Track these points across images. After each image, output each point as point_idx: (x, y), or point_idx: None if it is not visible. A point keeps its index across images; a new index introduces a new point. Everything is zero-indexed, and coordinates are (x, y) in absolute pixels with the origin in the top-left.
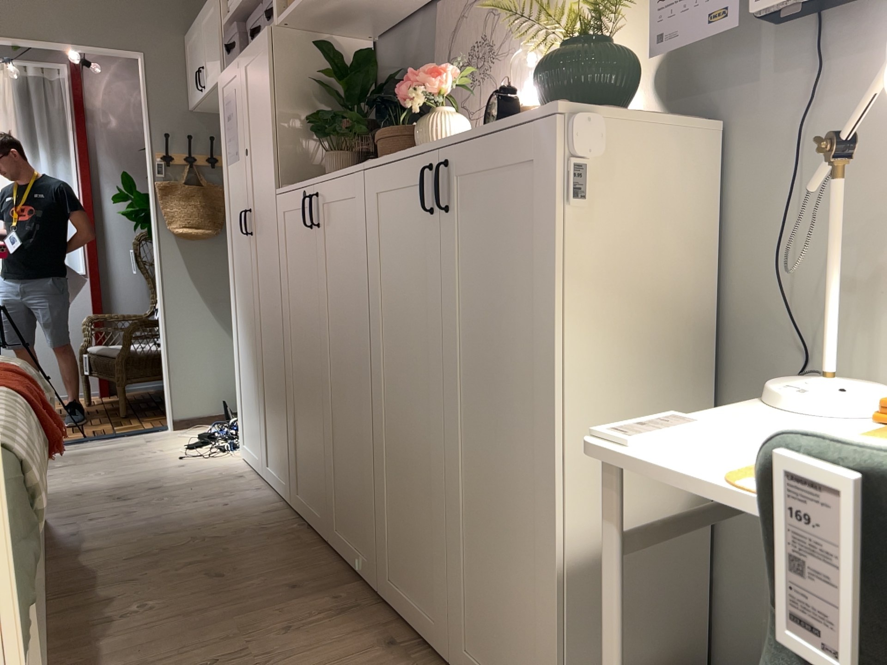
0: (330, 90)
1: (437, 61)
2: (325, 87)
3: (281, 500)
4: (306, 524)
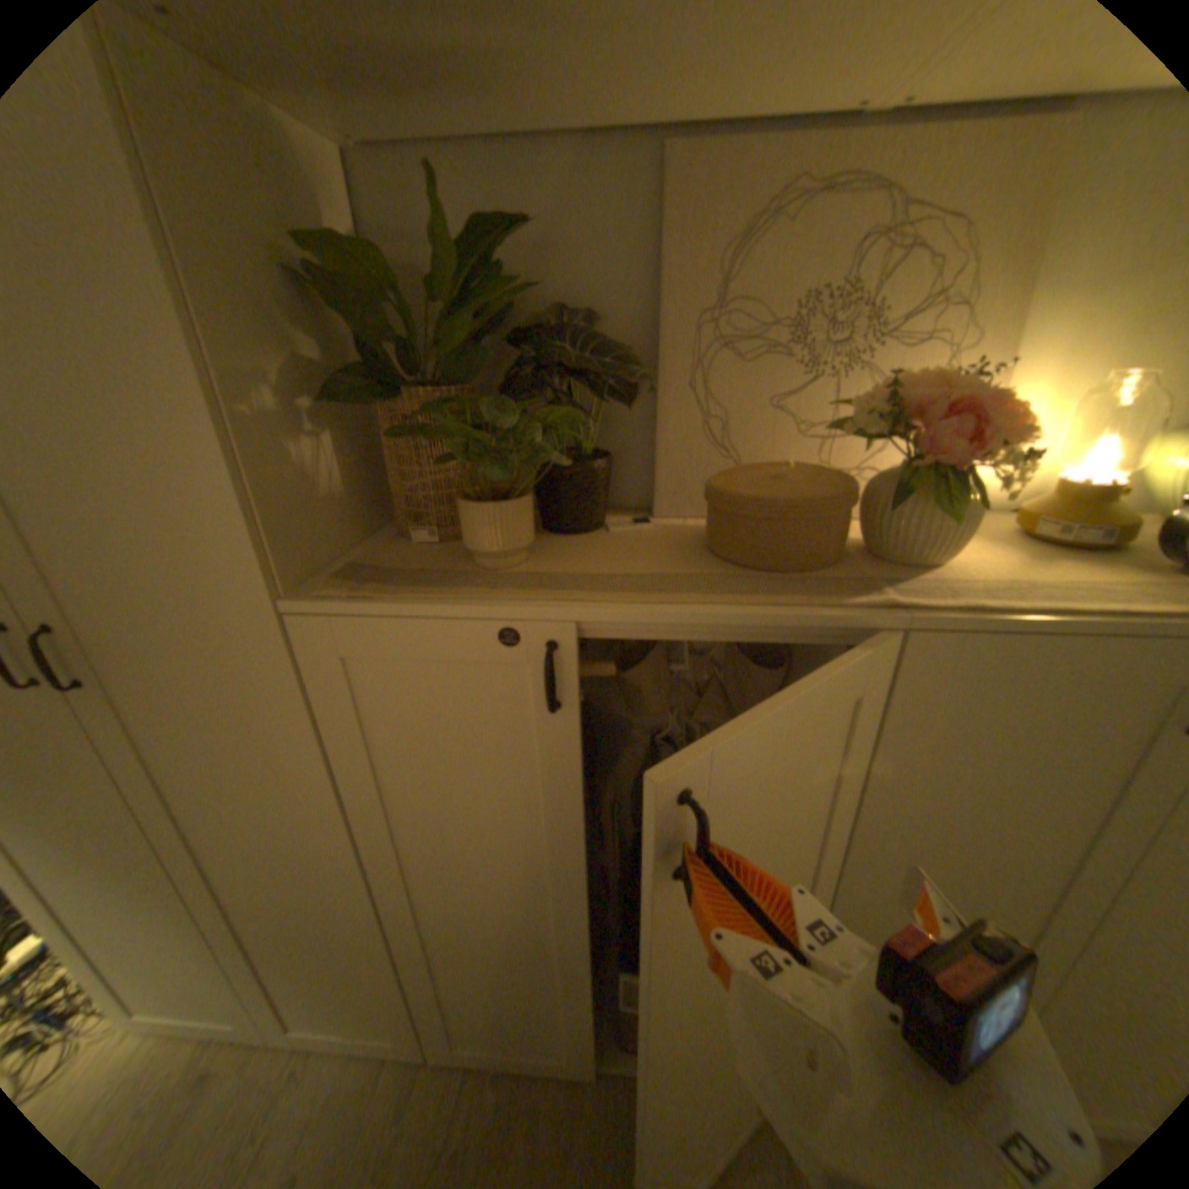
0: (323, 292)
1: (669, 286)
2: (334, 288)
3: (379, 1059)
4: (498, 1071)
